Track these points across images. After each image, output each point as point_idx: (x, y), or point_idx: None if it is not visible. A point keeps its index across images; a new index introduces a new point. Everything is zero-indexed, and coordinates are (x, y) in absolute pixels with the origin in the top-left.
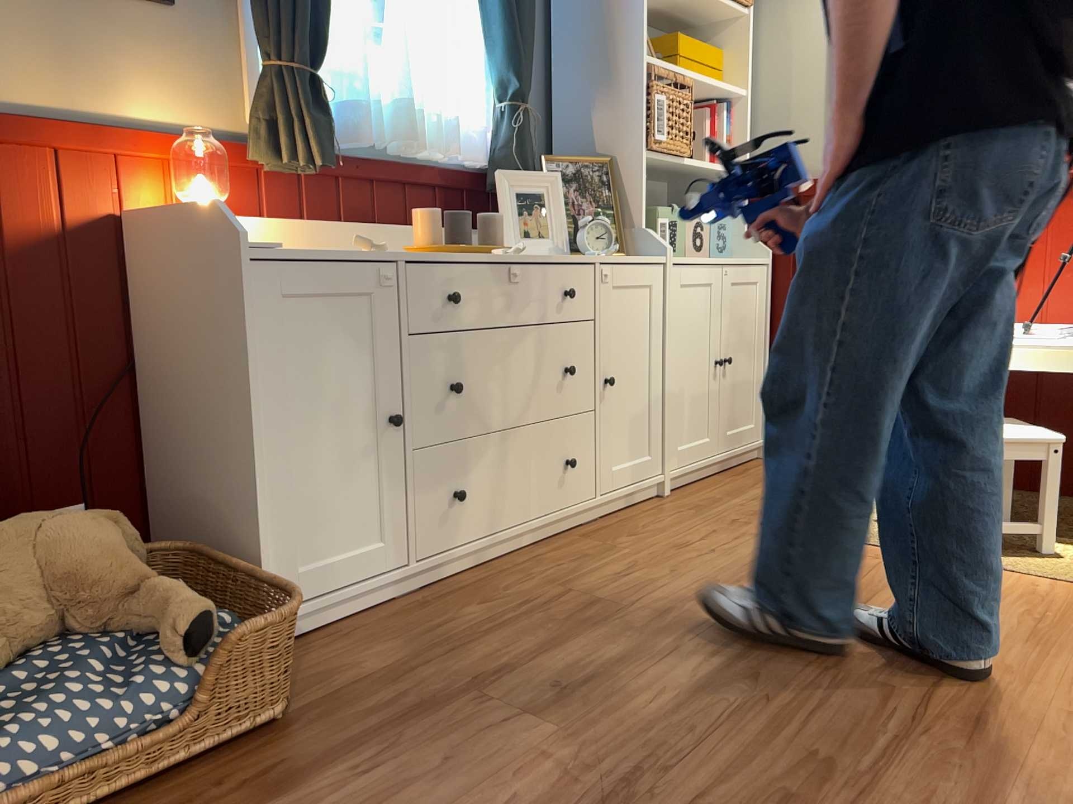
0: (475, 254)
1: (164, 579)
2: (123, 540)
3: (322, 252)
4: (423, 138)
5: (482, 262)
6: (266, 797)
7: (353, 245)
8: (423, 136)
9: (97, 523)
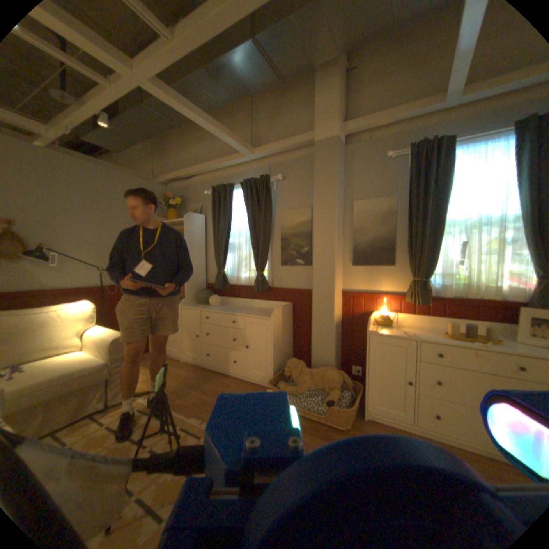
0: (468, 342)
1: (338, 391)
2: (341, 380)
3: (396, 333)
4: (488, 291)
5: (461, 347)
6: (324, 440)
7: (405, 333)
8: (487, 291)
9: (336, 374)
